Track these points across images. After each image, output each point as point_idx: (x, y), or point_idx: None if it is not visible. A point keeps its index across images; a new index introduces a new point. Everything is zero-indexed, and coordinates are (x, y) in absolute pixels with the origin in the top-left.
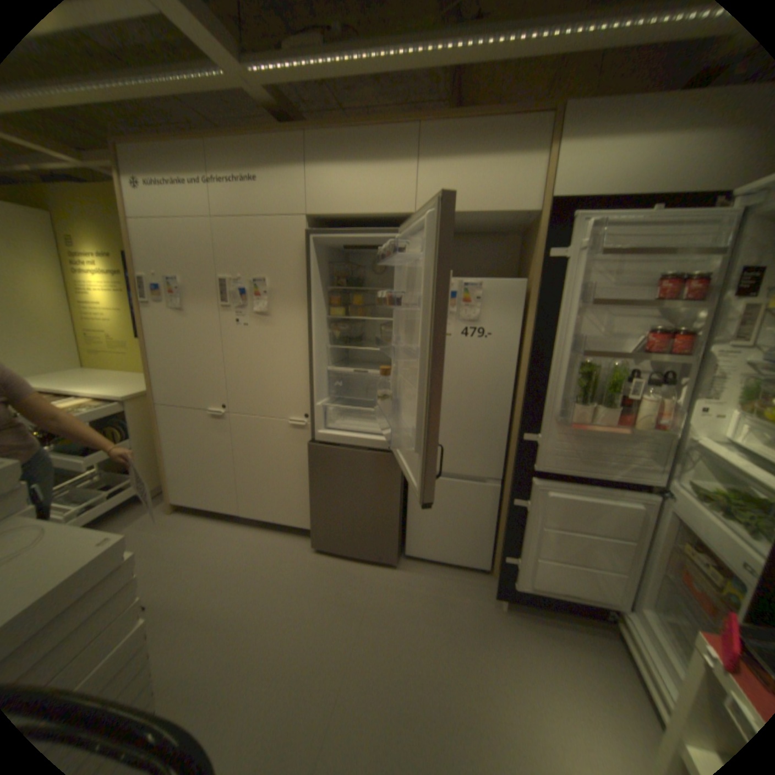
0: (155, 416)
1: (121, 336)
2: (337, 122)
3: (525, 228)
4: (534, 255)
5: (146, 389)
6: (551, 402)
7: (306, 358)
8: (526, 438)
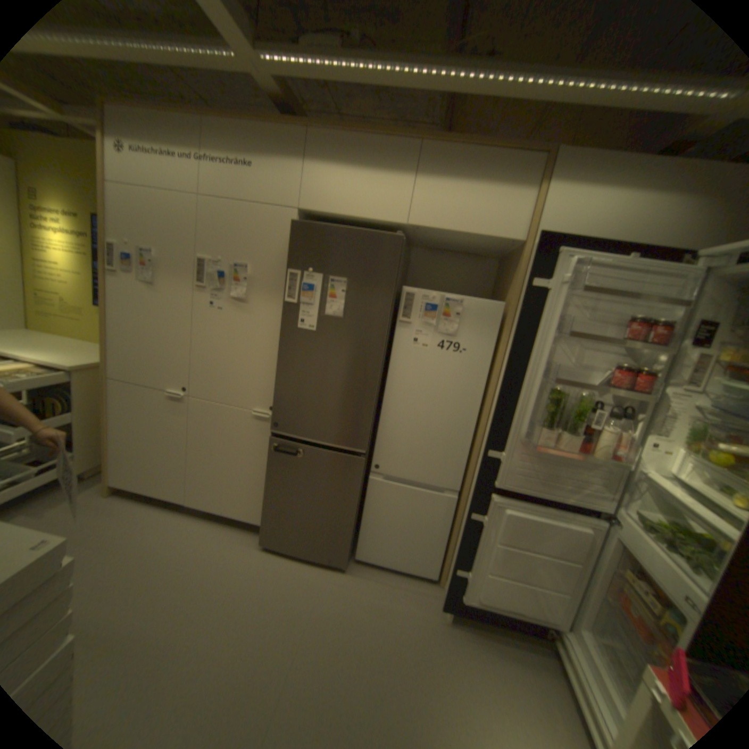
0: (105, 390)
1: (78, 300)
2: (343, 124)
3: (505, 254)
4: (514, 281)
5: (100, 360)
6: (519, 423)
7: (279, 350)
8: (490, 455)
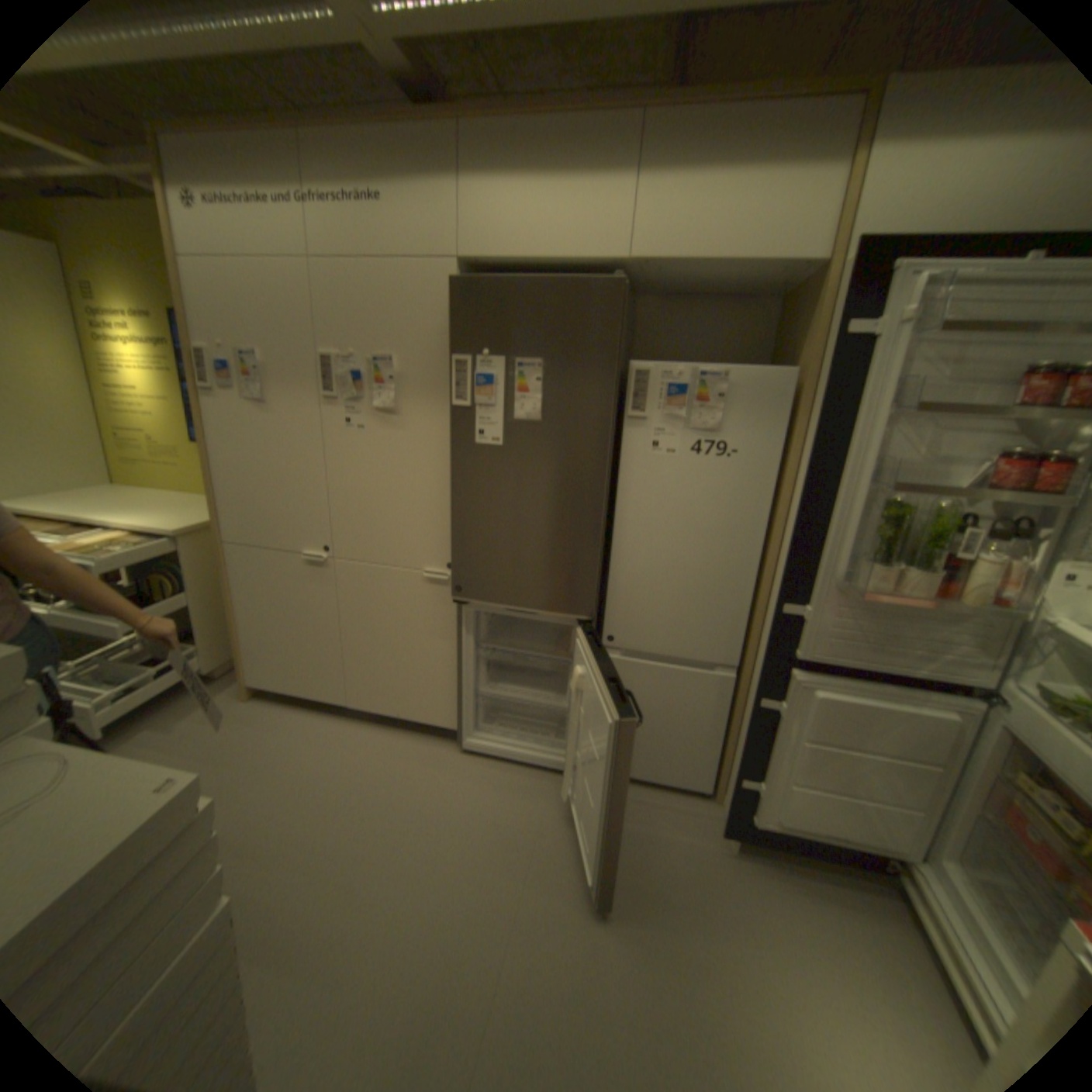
0: (223, 559)
1: (170, 437)
2: (512, 105)
3: (791, 288)
4: (812, 330)
5: (210, 519)
6: (832, 559)
7: (452, 480)
8: (787, 611)
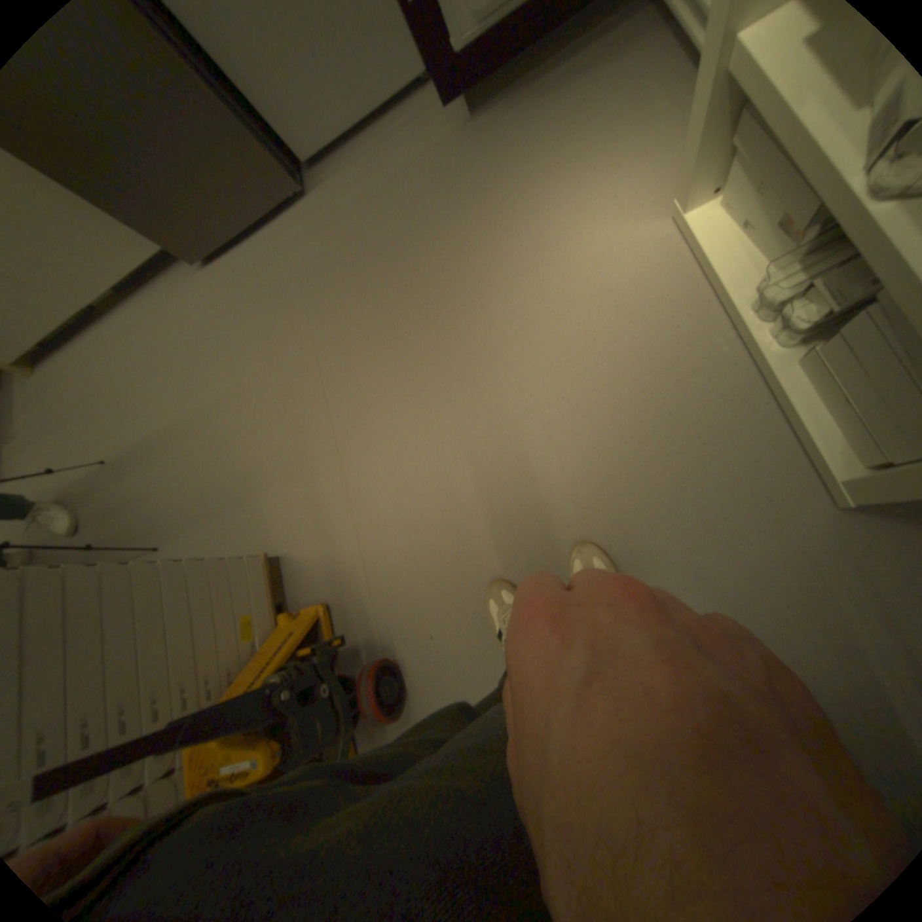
0: None
1: None
2: None
3: None
4: None
5: None
6: None
7: None
8: None
